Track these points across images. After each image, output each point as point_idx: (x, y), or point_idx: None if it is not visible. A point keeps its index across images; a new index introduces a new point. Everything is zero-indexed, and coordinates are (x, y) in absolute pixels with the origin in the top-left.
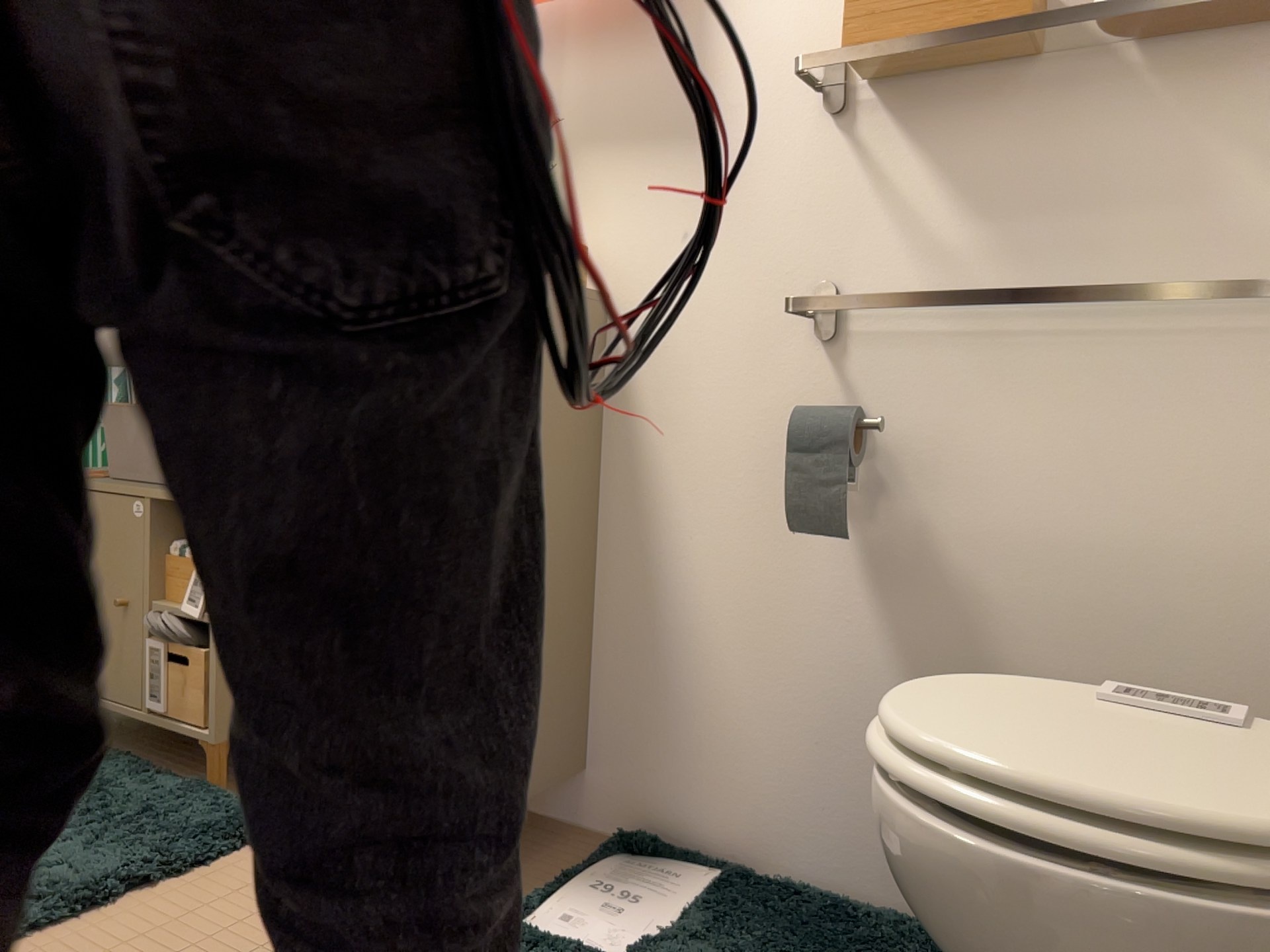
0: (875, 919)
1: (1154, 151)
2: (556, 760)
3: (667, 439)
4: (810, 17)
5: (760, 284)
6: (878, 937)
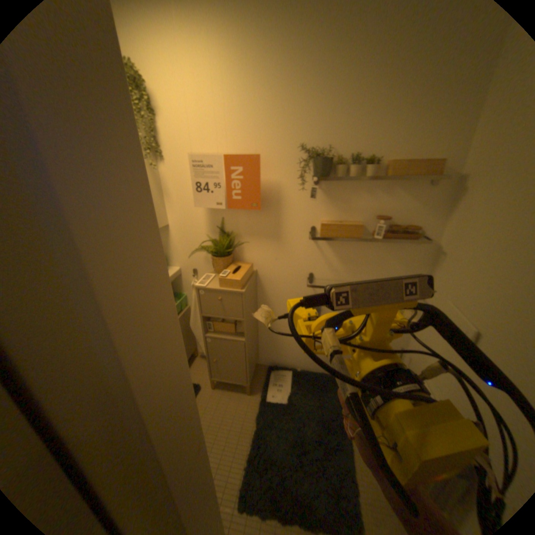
0: (322, 380)
1: (381, 256)
2: (256, 361)
3: (274, 300)
4: (308, 215)
5: (295, 272)
6: (325, 385)
